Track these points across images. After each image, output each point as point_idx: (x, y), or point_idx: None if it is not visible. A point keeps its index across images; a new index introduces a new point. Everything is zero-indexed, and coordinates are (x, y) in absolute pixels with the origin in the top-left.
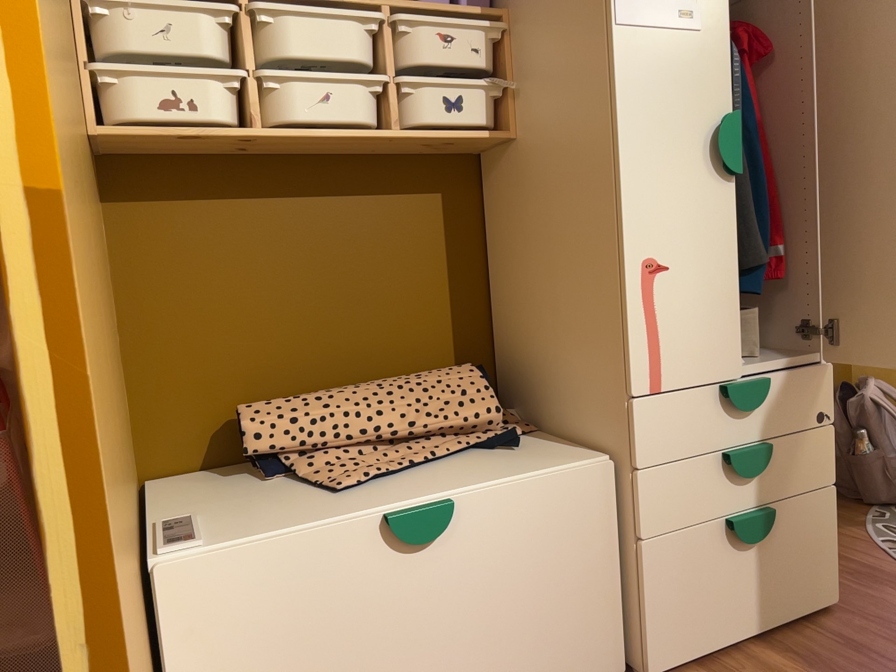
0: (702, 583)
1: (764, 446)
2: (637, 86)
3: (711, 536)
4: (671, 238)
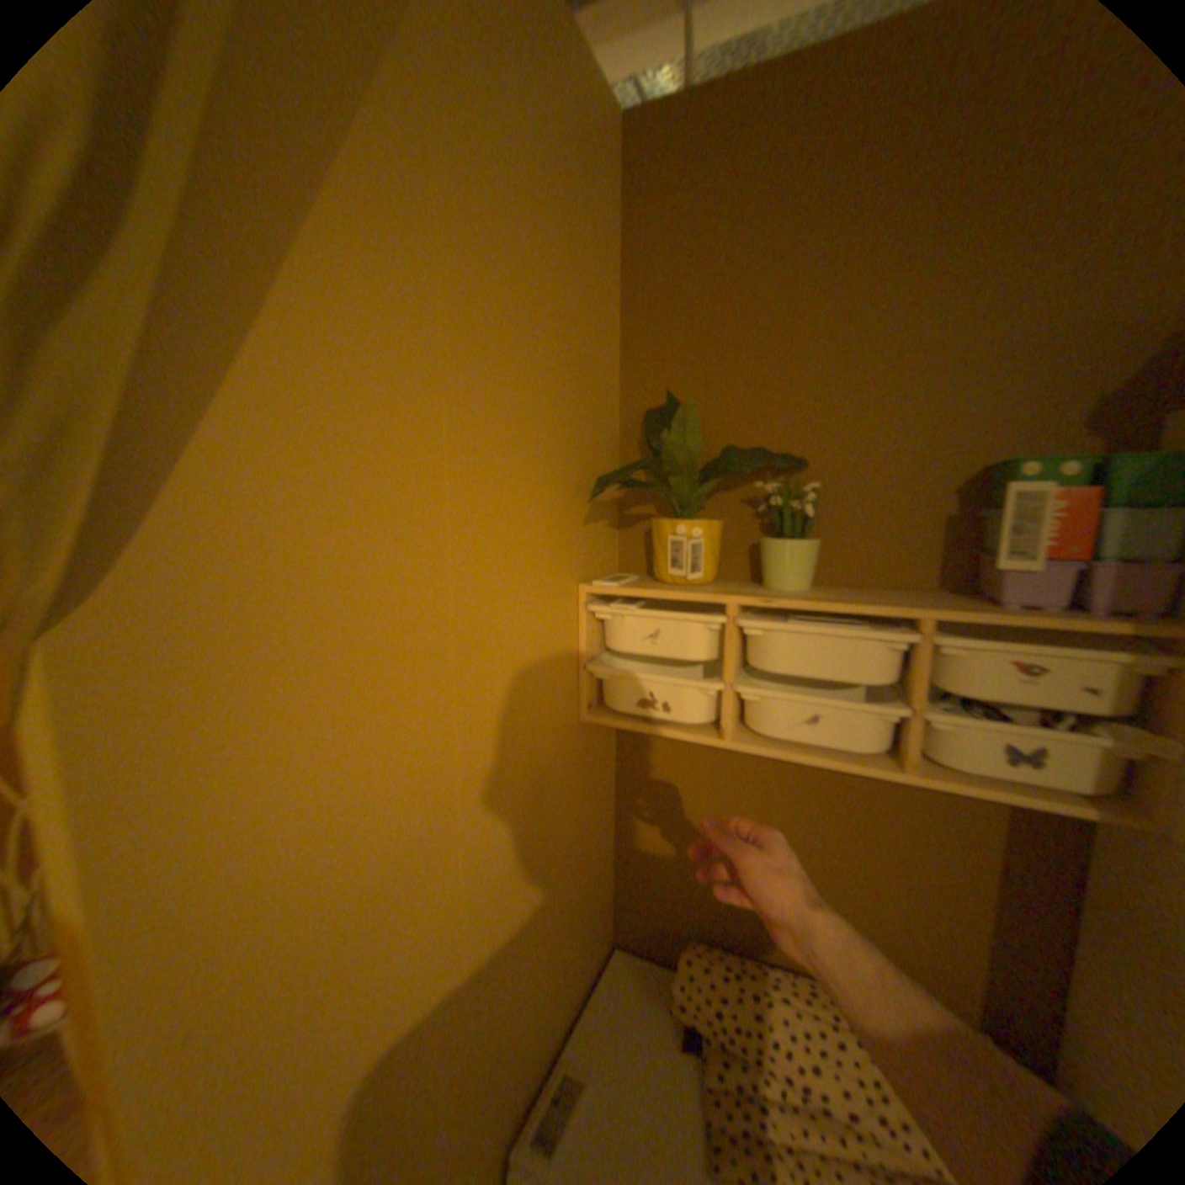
0: None
1: None
2: None
3: None
4: None
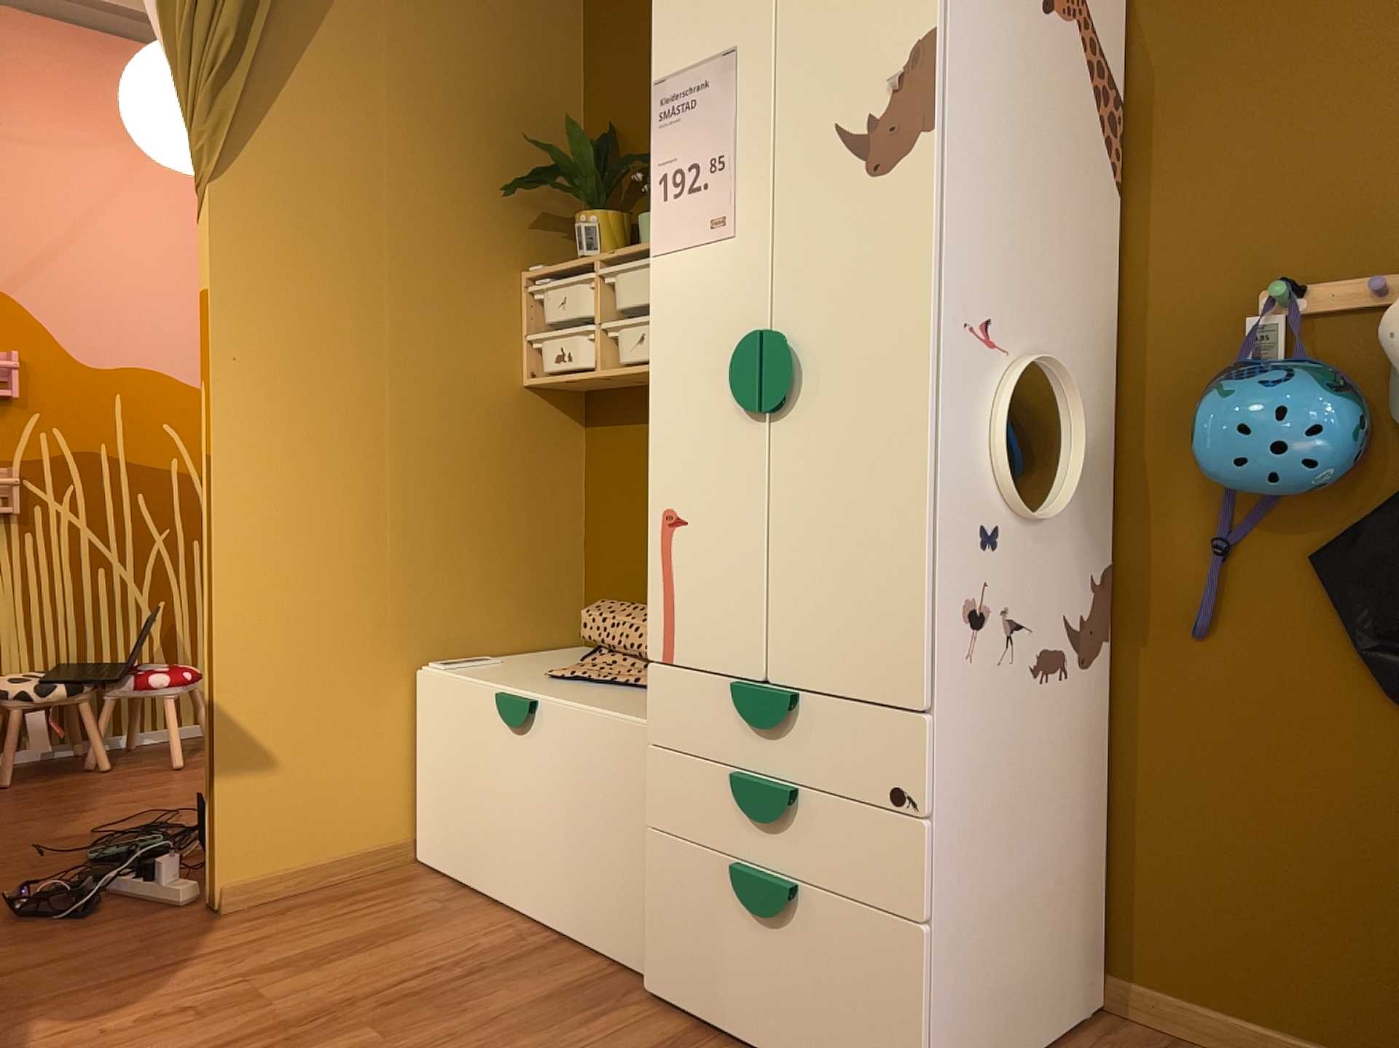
0: (703, 926)
1: (776, 788)
2: (667, 316)
3: (717, 872)
4: (690, 487)
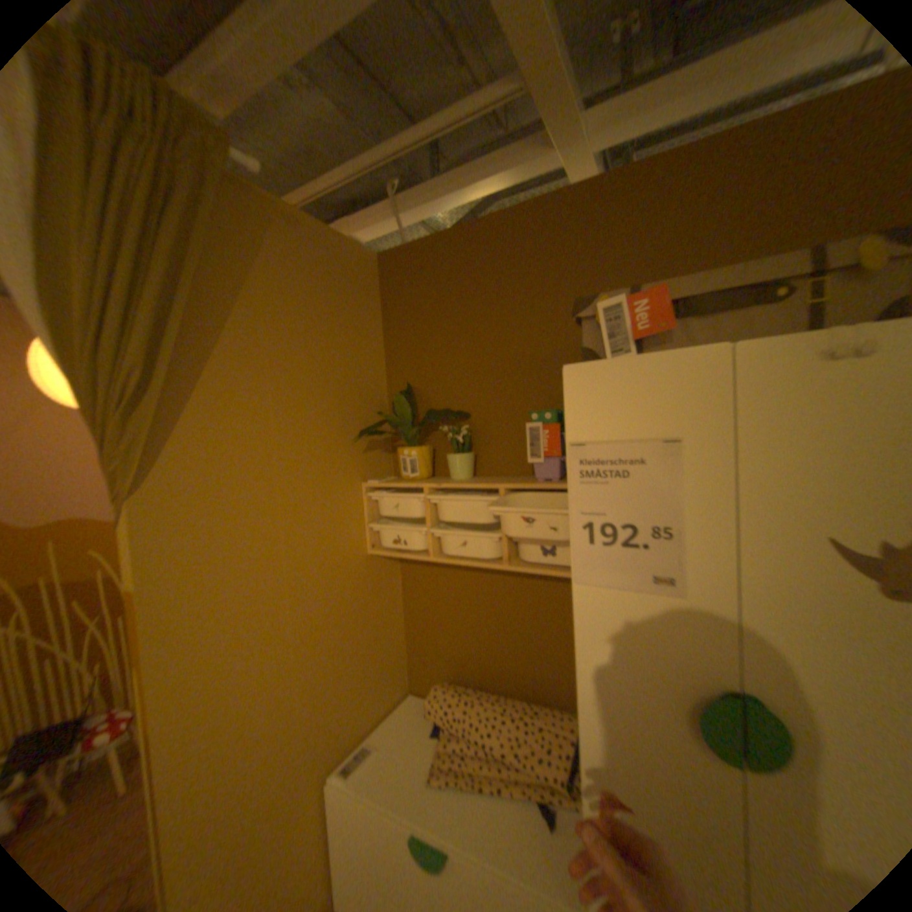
0: None
1: None
2: (596, 636)
3: None
4: (635, 783)
